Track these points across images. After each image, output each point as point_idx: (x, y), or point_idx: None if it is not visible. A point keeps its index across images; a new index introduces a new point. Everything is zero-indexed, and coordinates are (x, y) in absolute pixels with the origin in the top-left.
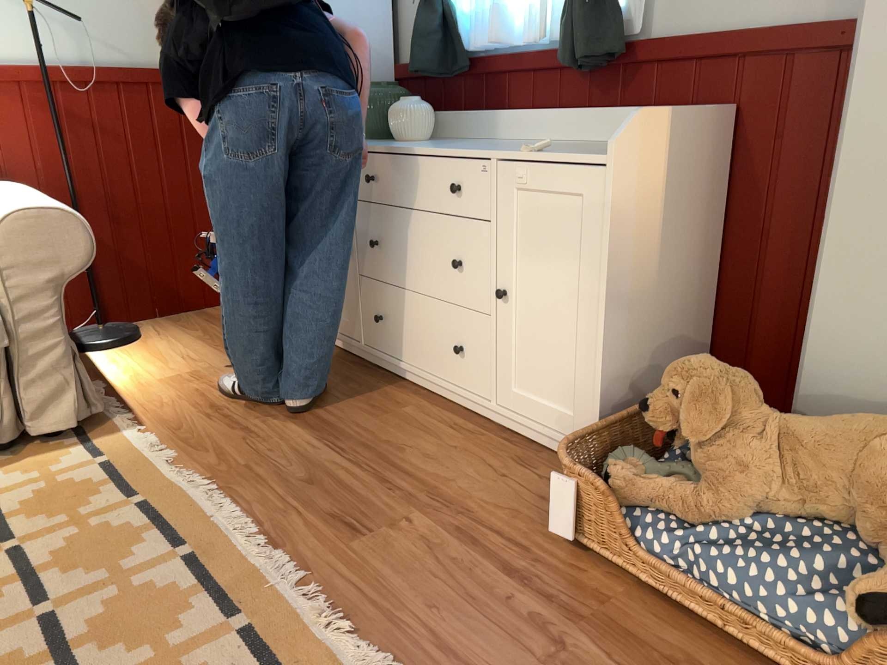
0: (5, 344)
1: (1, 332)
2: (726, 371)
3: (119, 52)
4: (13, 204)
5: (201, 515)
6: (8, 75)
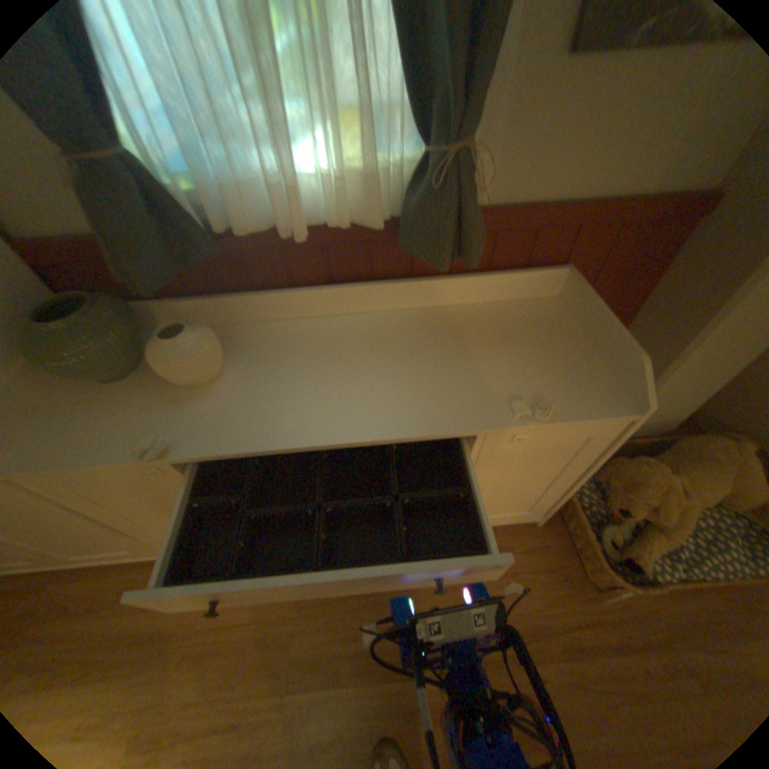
0: None
1: None
2: (661, 473)
3: None
4: None
5: None
6: None
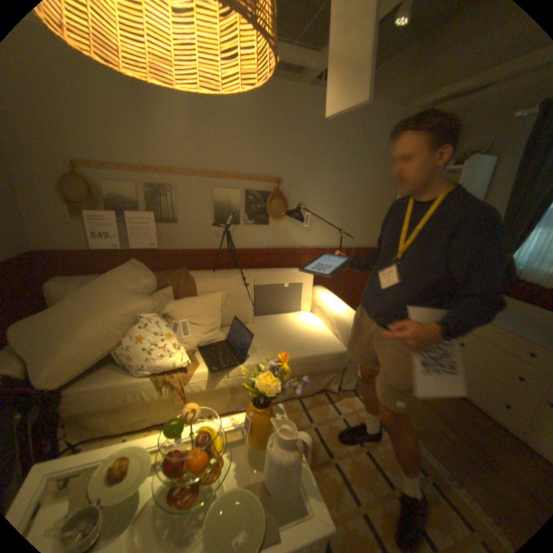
0: (348, 366)
1: (348, 362)
2: None
3: (354, 241)
4: (351, 317)
5: (425, 459)
6: (325, 251)
